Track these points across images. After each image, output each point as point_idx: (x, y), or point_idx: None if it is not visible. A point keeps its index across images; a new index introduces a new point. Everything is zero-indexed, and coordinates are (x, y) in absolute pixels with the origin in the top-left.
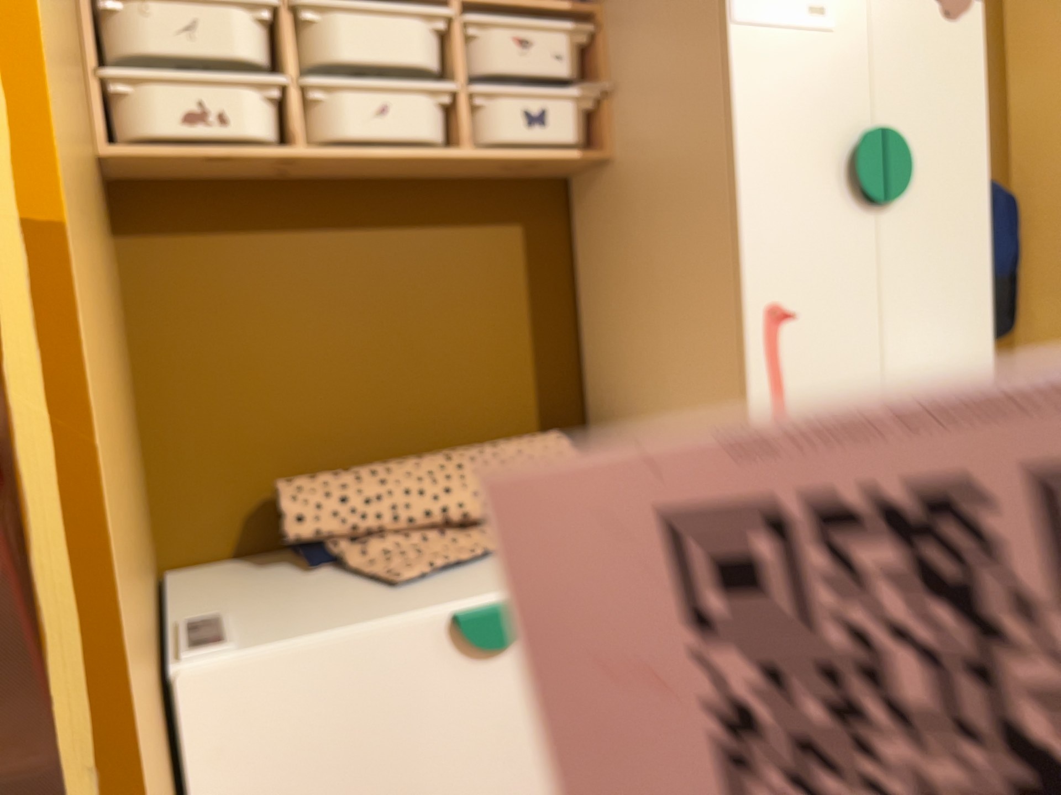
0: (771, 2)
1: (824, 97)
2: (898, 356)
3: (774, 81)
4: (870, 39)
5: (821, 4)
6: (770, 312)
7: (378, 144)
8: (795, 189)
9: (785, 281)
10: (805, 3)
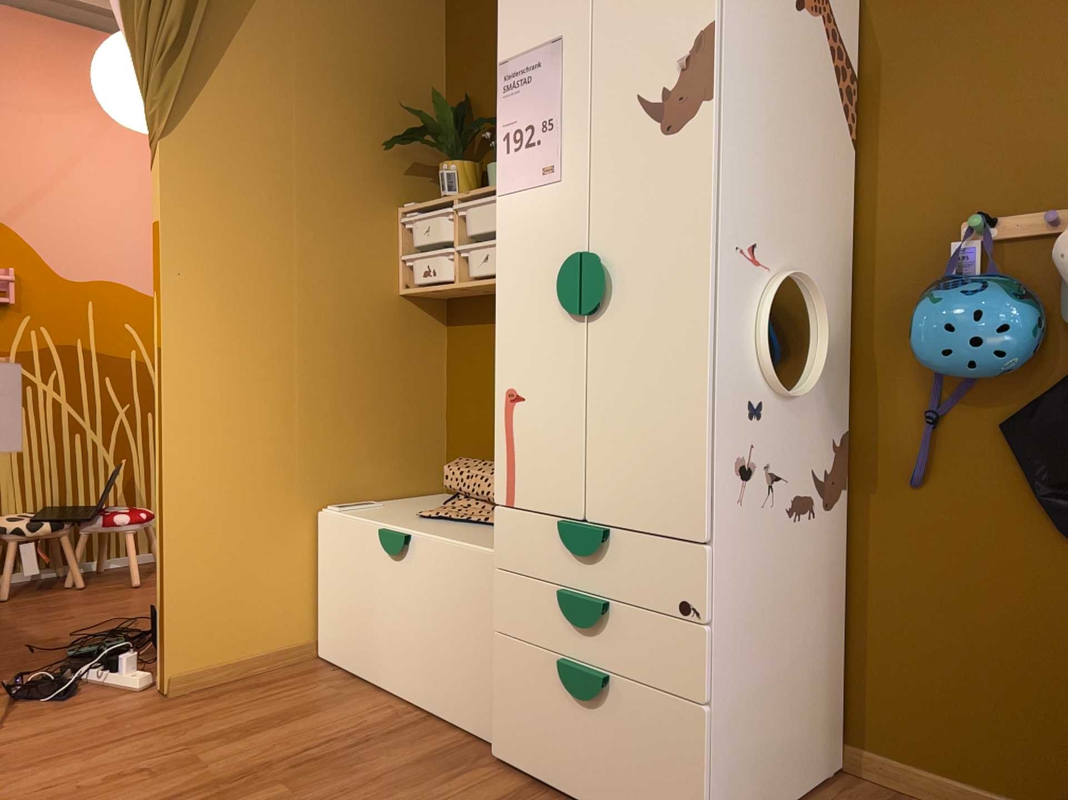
0: (518, 175)
1: (550, 234)
2: (597, 444)
3: (518, 229)
4: (588, 179)
5: (550, 165)
6: (507, 393)
7: (483, 276)
8: (527, 305)
9: (517, 372)
10: (540, 167)
